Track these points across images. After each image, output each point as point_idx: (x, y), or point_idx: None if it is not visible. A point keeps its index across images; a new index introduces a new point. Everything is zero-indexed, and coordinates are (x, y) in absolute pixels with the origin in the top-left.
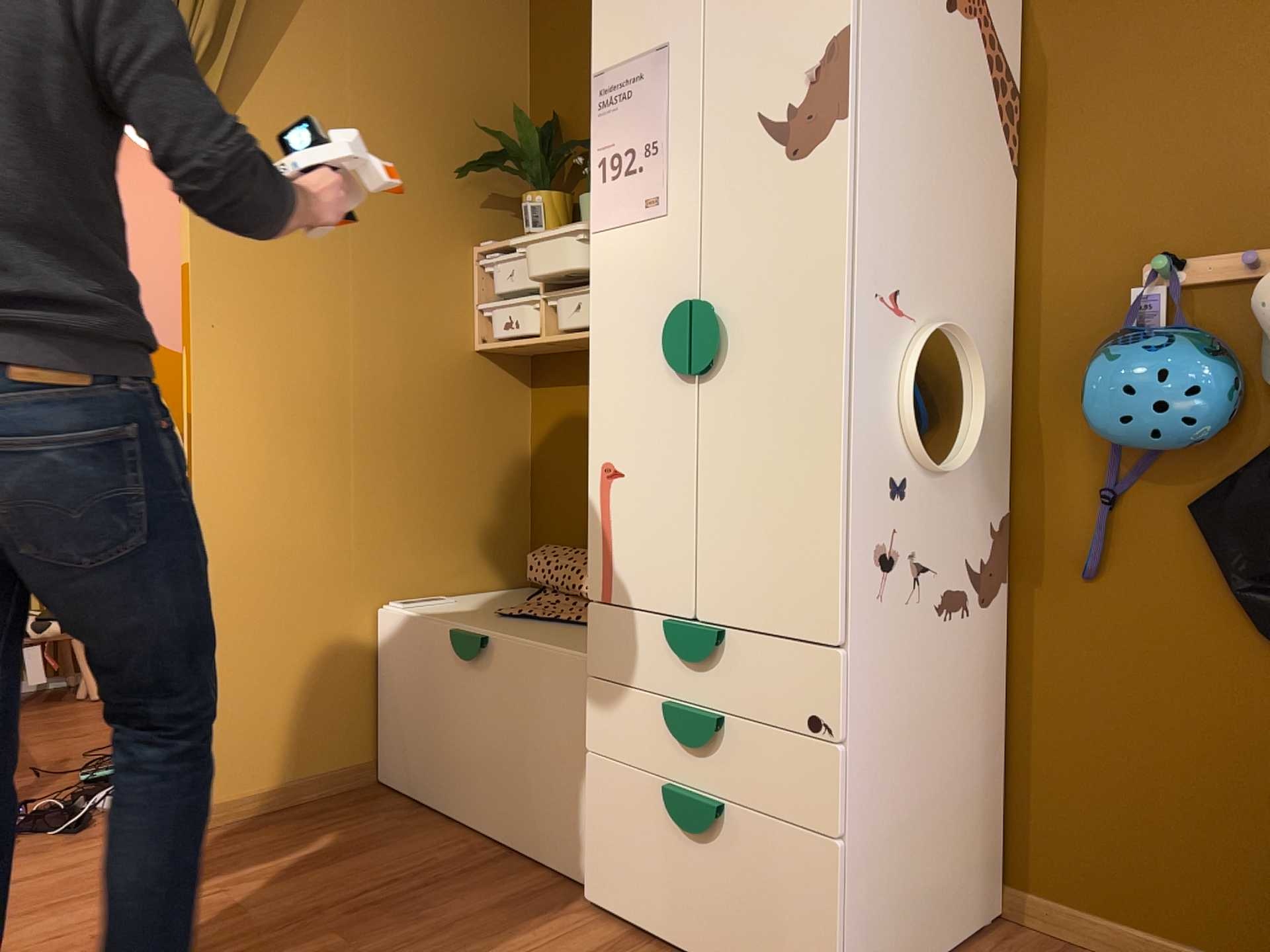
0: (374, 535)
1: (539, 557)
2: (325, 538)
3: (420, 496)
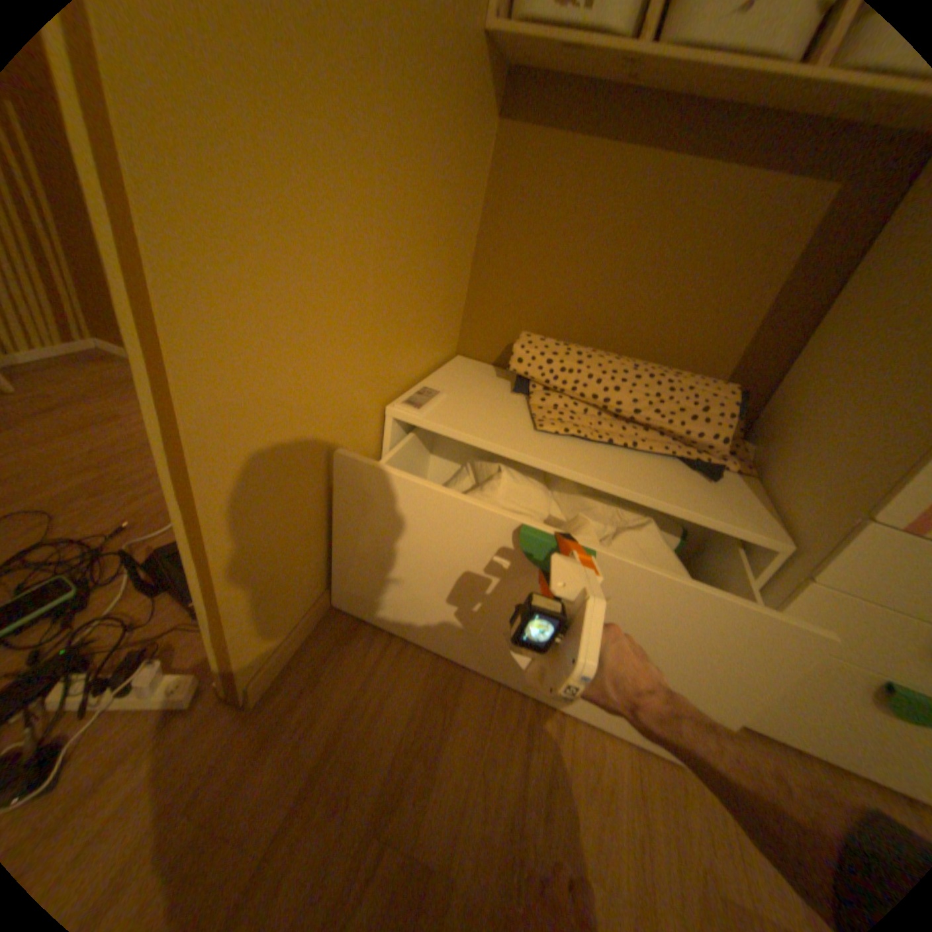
0: (385, 322)
1: (533, 350)
2: (346, 336)
3: (419, 266)
